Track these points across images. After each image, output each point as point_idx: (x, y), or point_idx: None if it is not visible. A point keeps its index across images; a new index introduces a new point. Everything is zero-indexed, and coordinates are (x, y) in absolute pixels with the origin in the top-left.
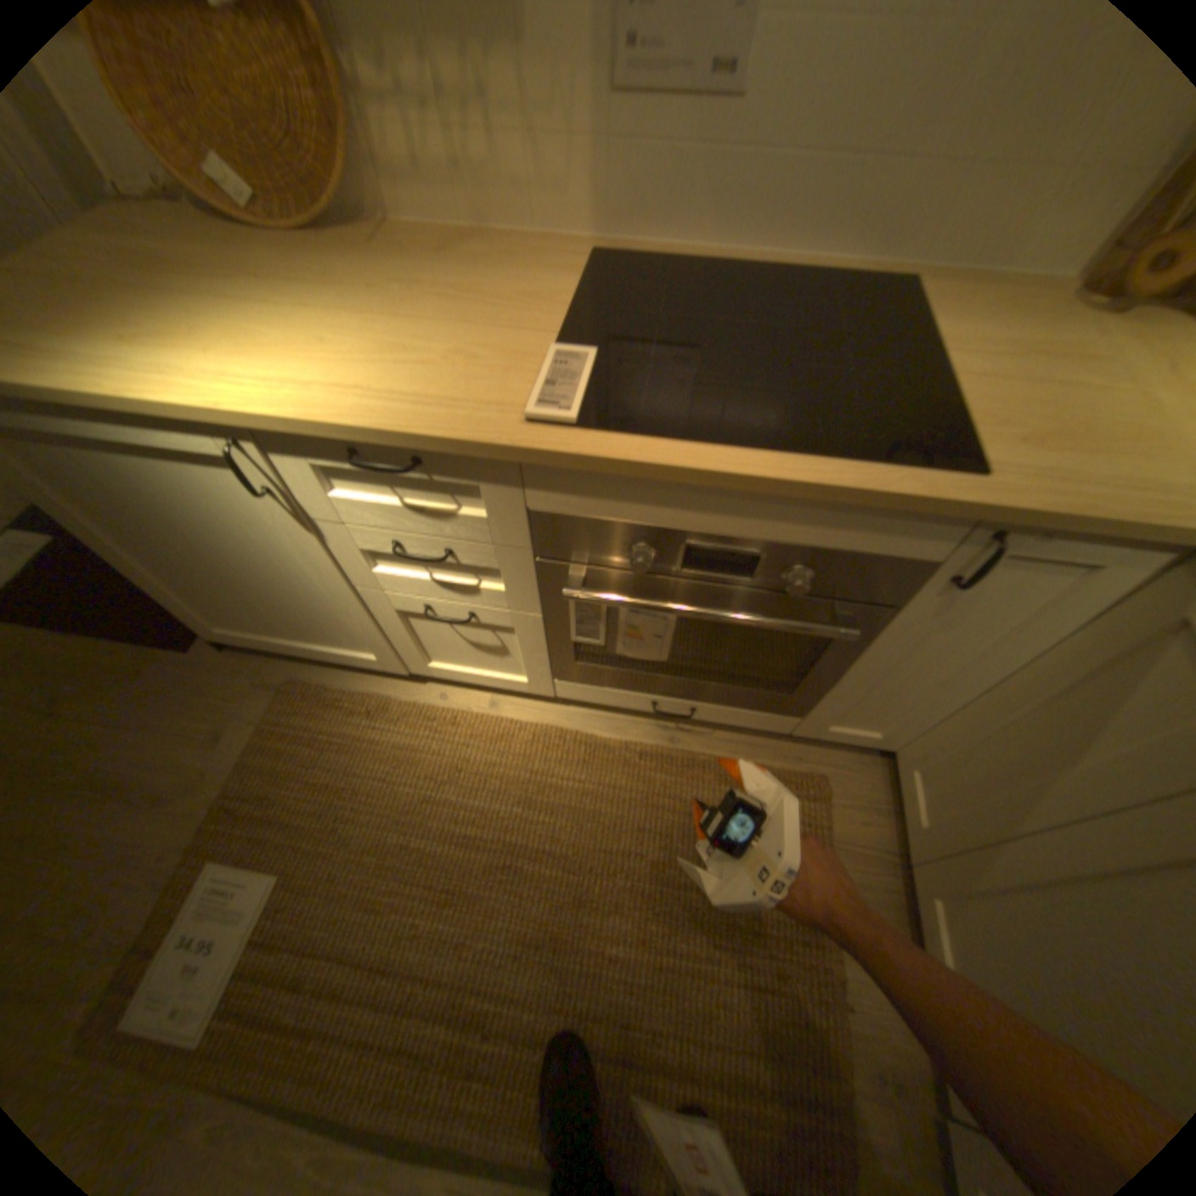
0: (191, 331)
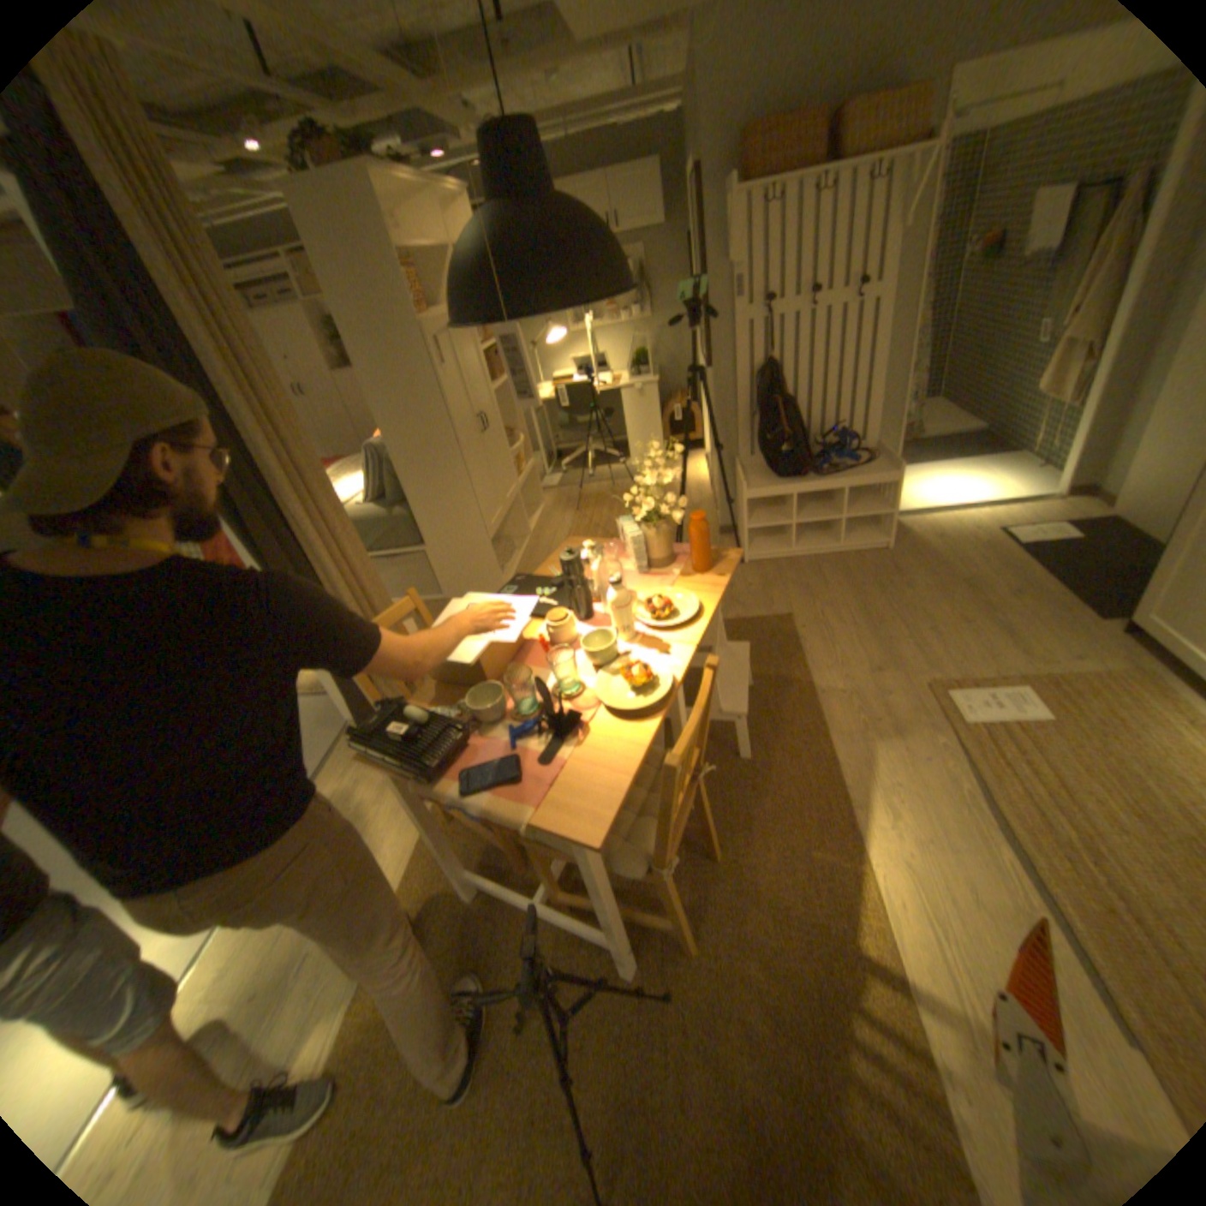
0: None
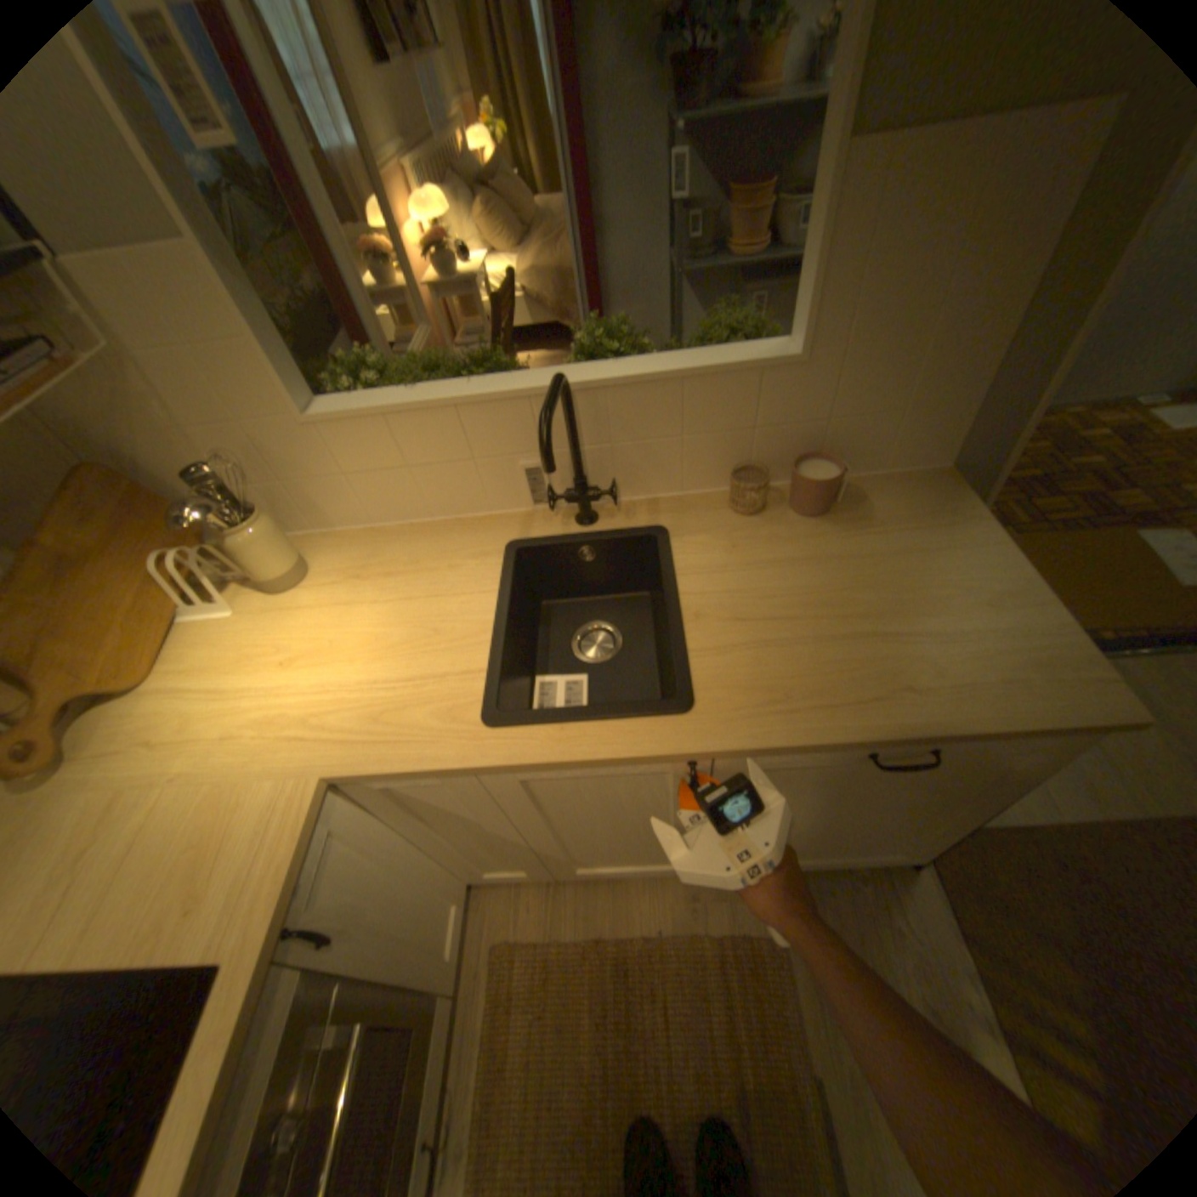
0: None
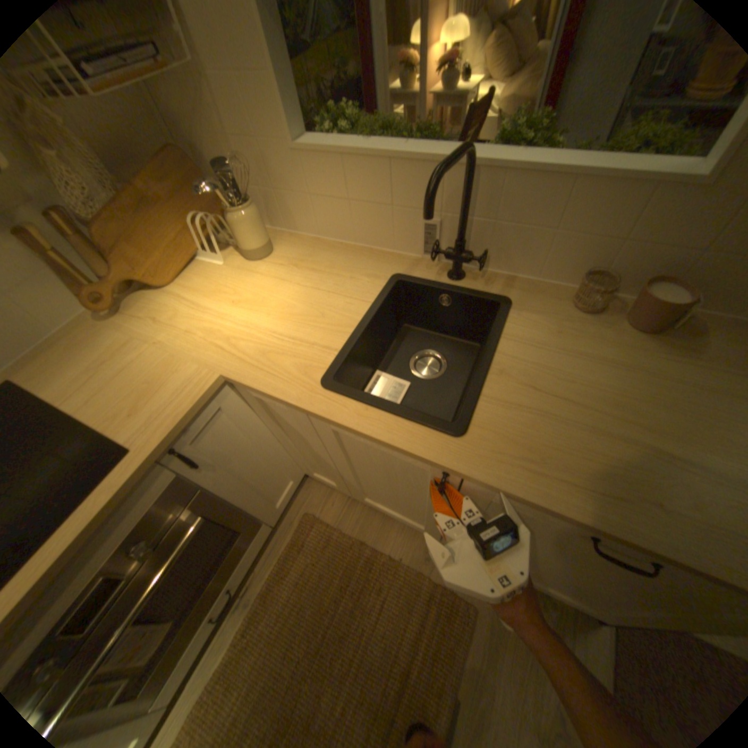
0: None
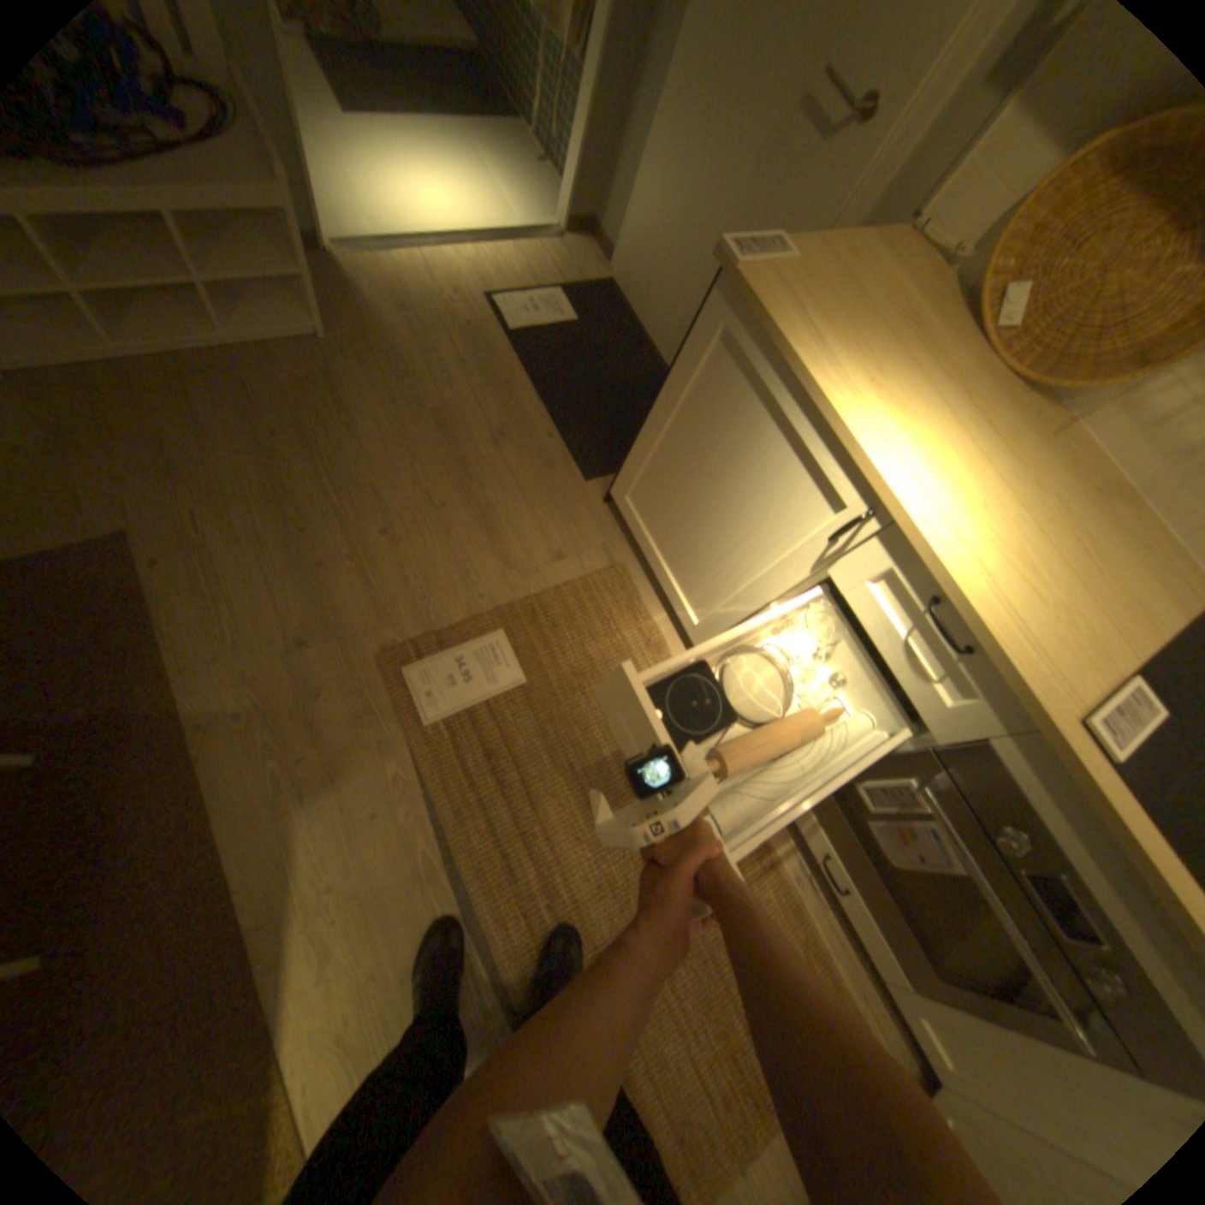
0: (914, 416)
